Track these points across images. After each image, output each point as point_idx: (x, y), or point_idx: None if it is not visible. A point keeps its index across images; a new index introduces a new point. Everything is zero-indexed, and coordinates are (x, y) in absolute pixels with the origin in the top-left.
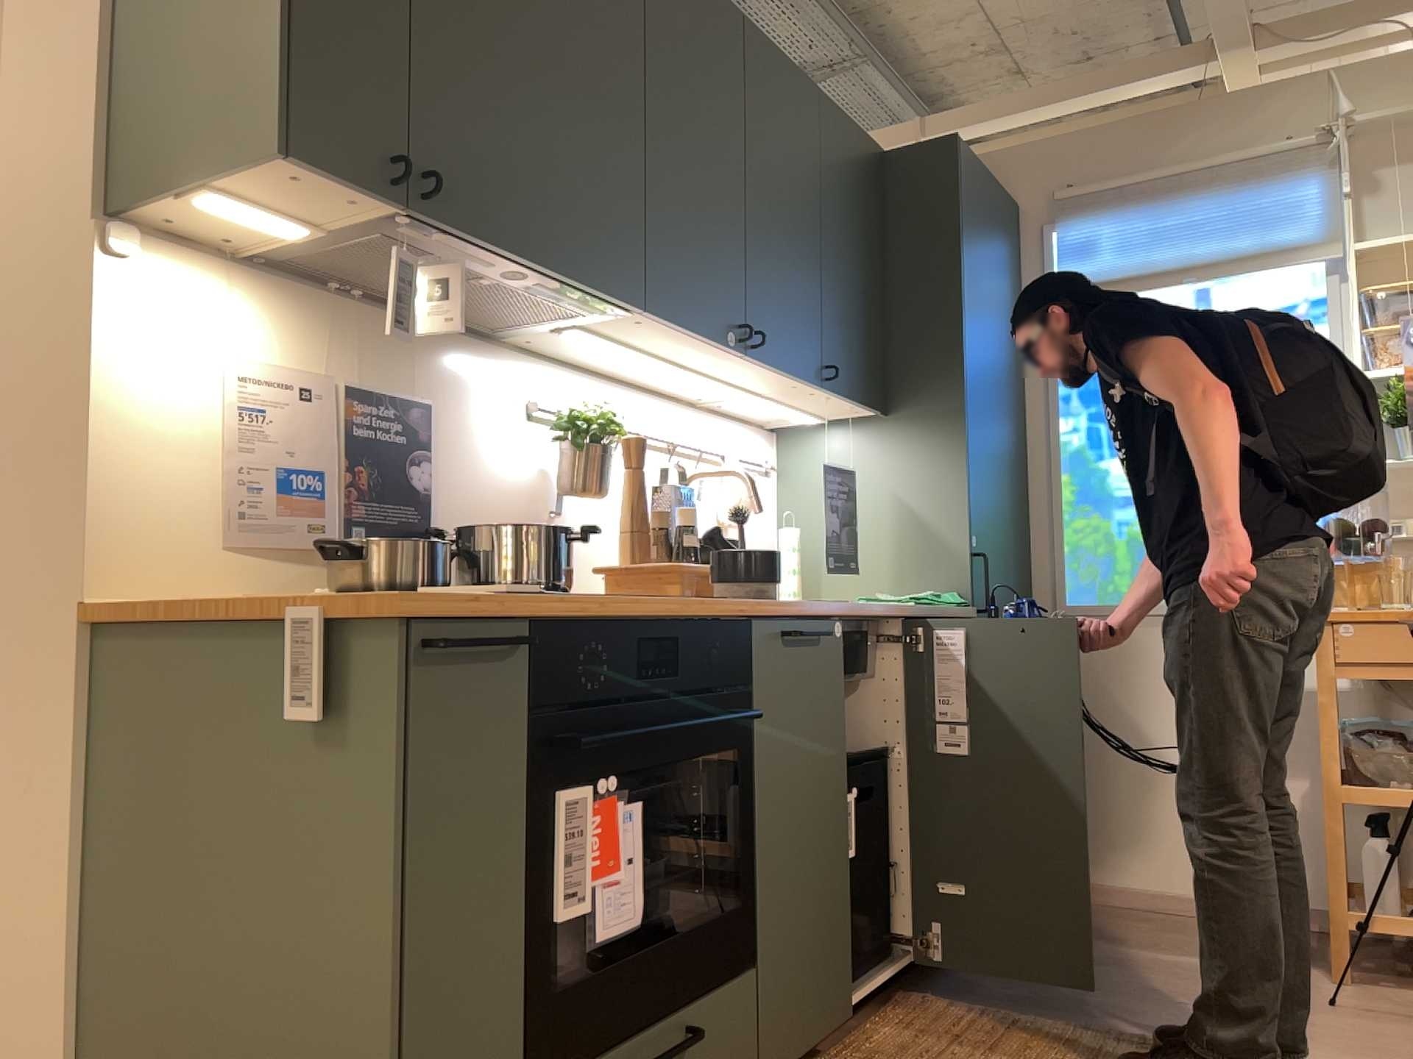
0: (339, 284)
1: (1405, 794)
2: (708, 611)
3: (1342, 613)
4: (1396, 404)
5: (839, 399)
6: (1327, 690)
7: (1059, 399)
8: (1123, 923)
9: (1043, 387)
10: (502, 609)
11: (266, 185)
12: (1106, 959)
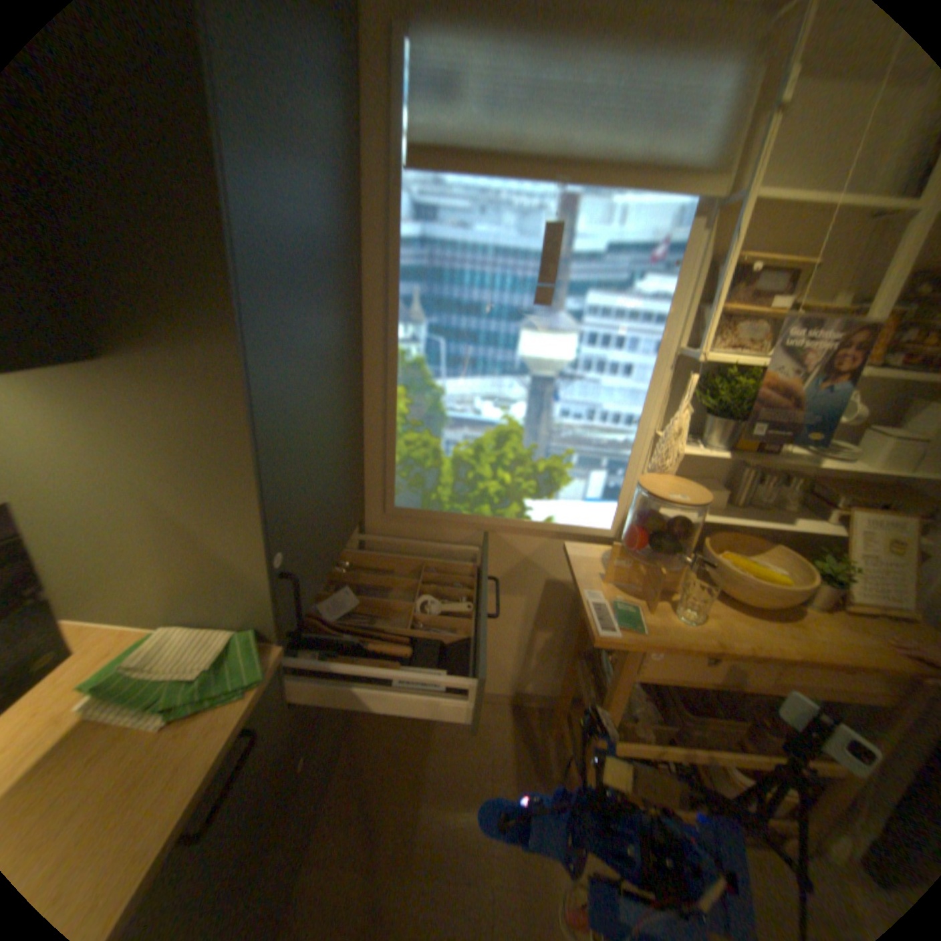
0: None
1: (652, 751)
2: None
3: (662, 646)
4: (735, 400)
5: None
6: (624, 693)
7: (399, 300)
8: (419, 740)
9: (381, 279)
10: None
11: None
12: (408, 855)
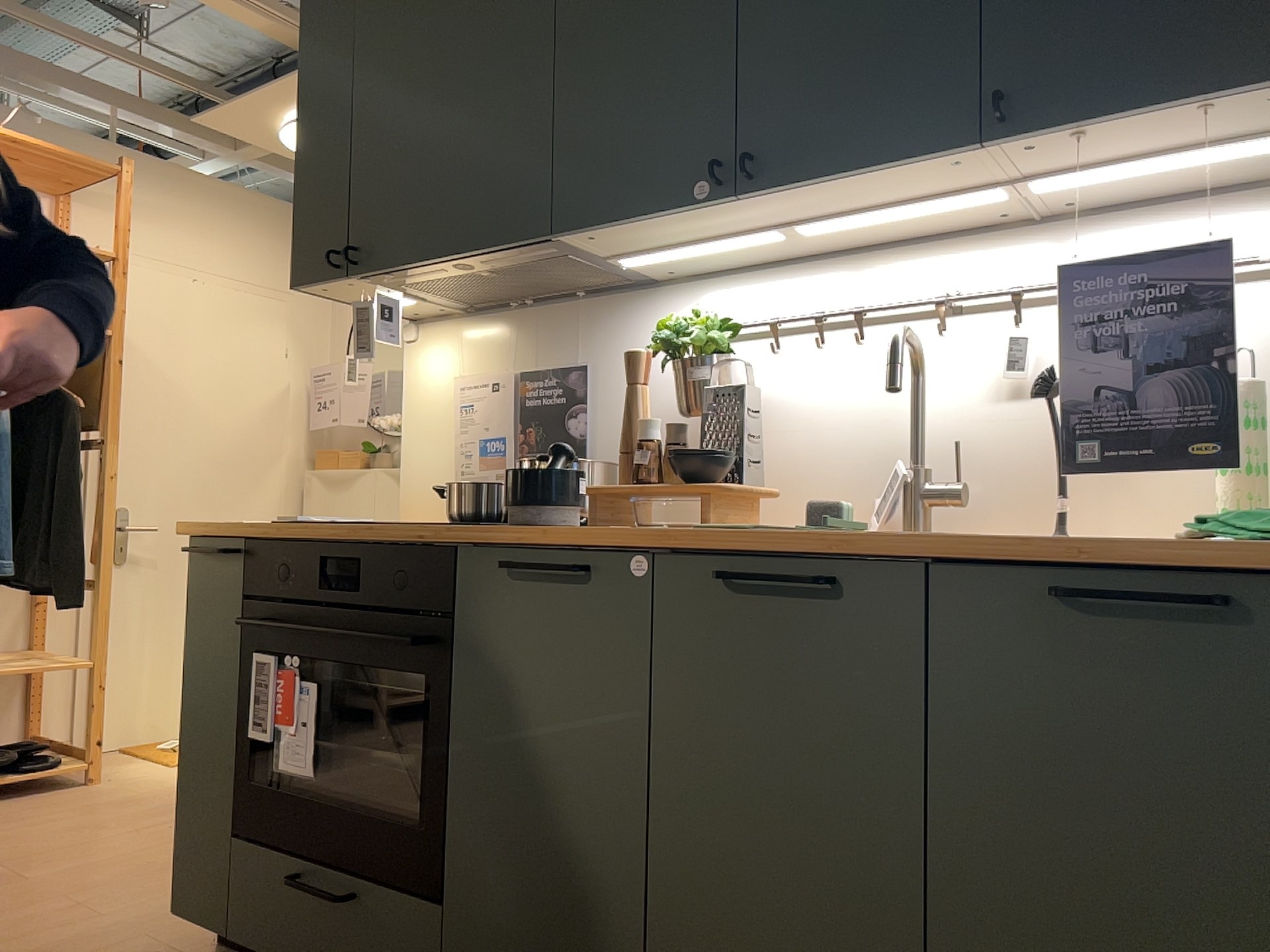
0: (512, 301)
1: None
2: (405, 535)
3: None
4: None
5: (1131, 125)
6: None
7: None
8: None
9: None
10: (224, 530)
11: (341, 295)
12: None
